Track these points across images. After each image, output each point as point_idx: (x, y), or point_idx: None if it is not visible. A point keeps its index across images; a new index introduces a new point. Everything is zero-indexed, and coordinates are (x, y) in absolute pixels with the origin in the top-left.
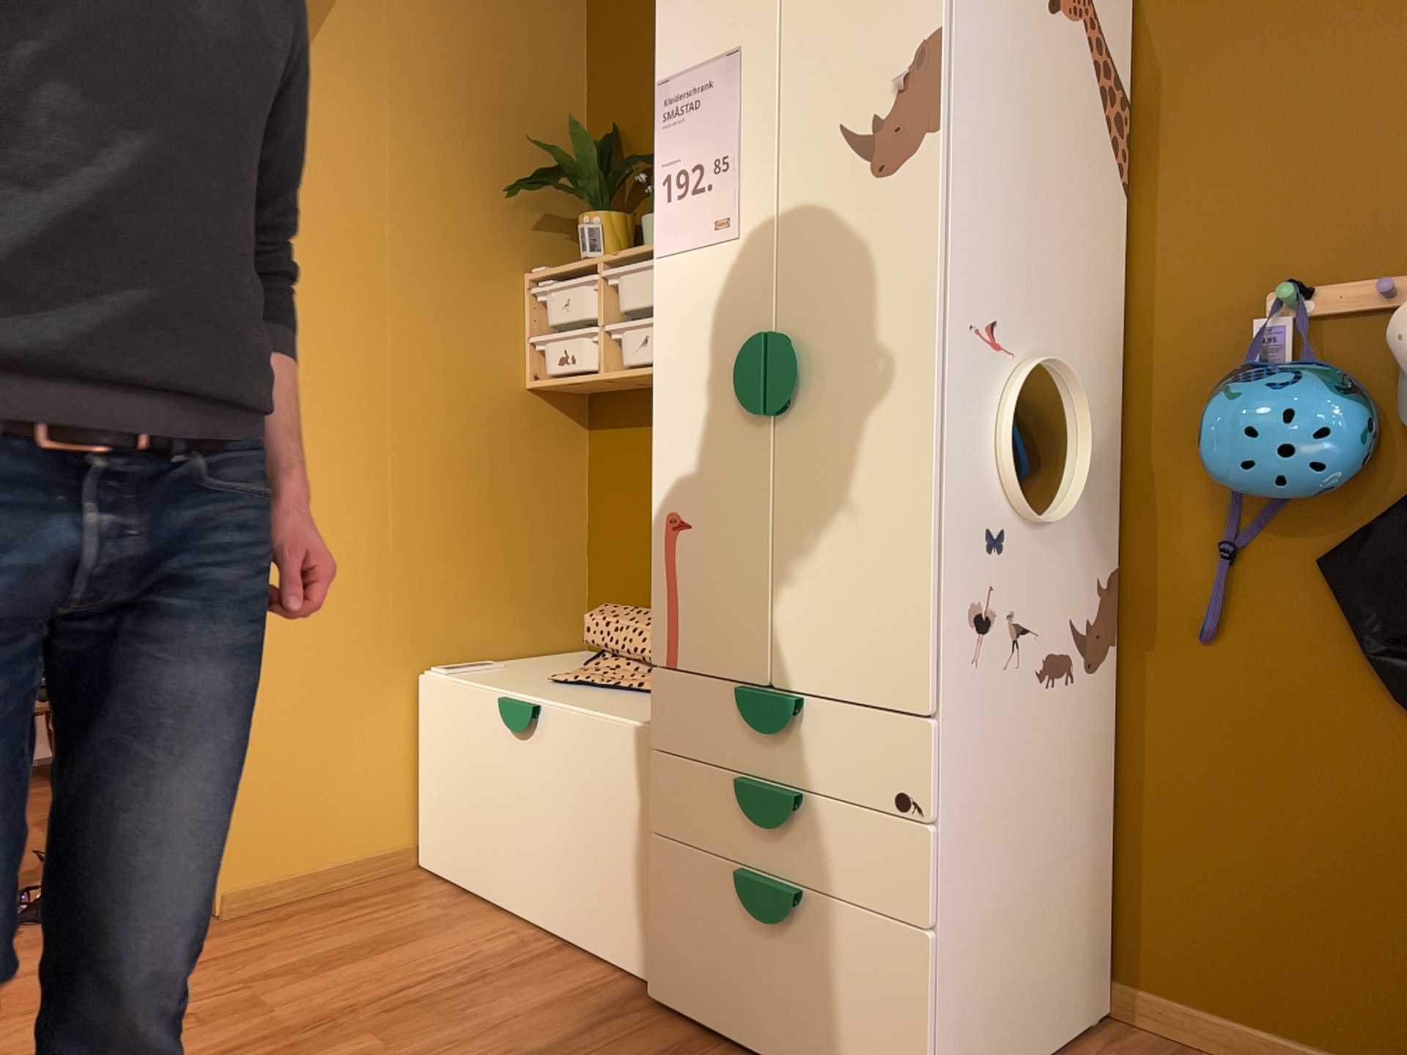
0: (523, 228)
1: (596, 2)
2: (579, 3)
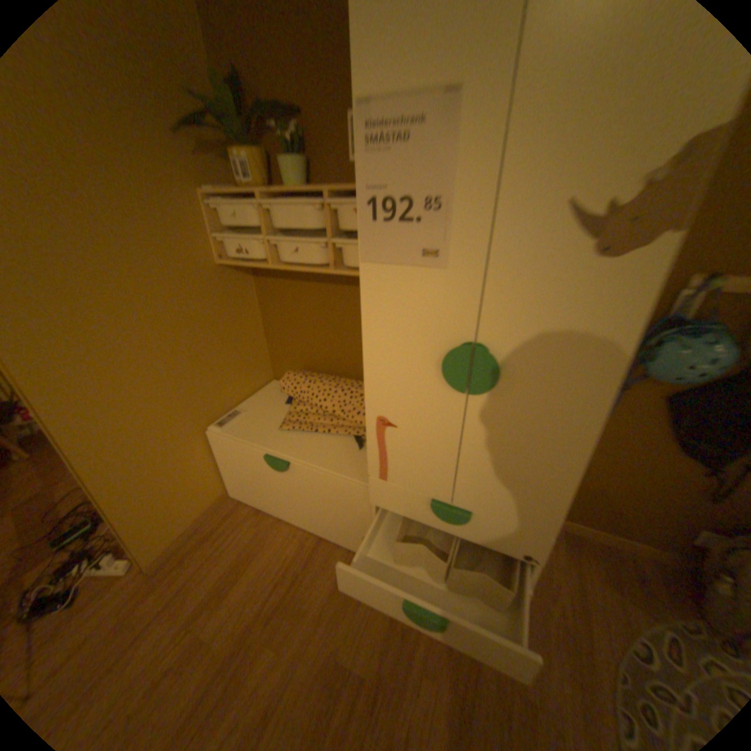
0: (185, 152)
1: None
2: None
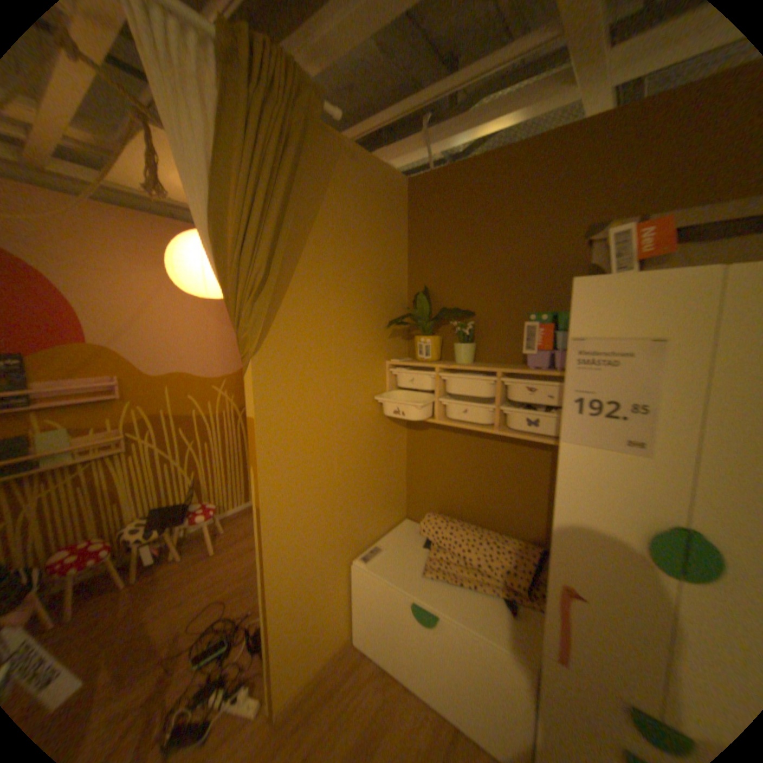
0: (384, 338)
1: (413, 220)
2: (404, 221)
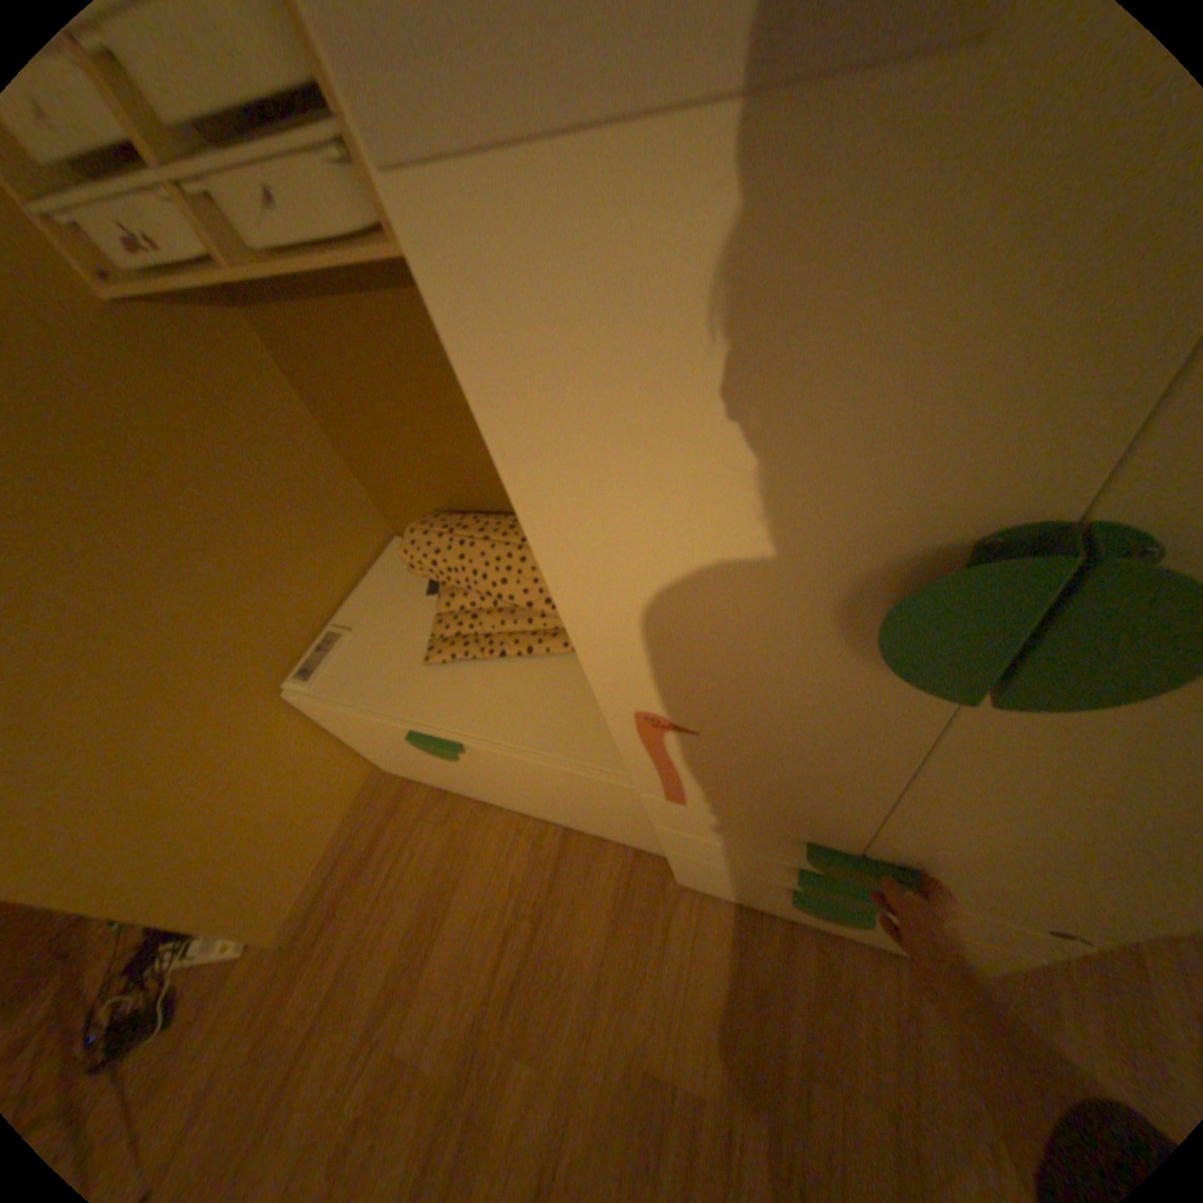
0: None
1: None
2: None
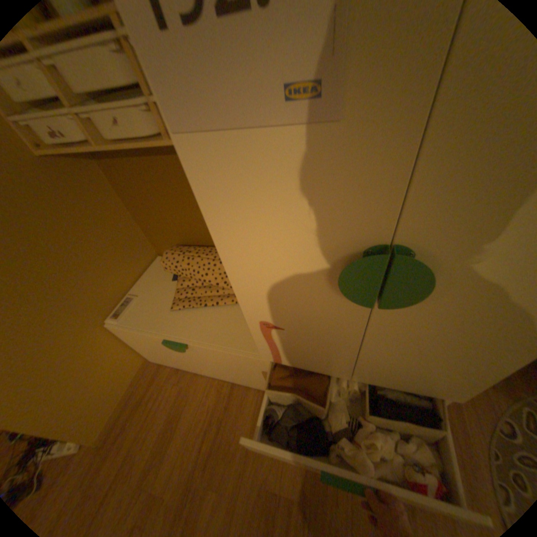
0: None
1: None
2: None
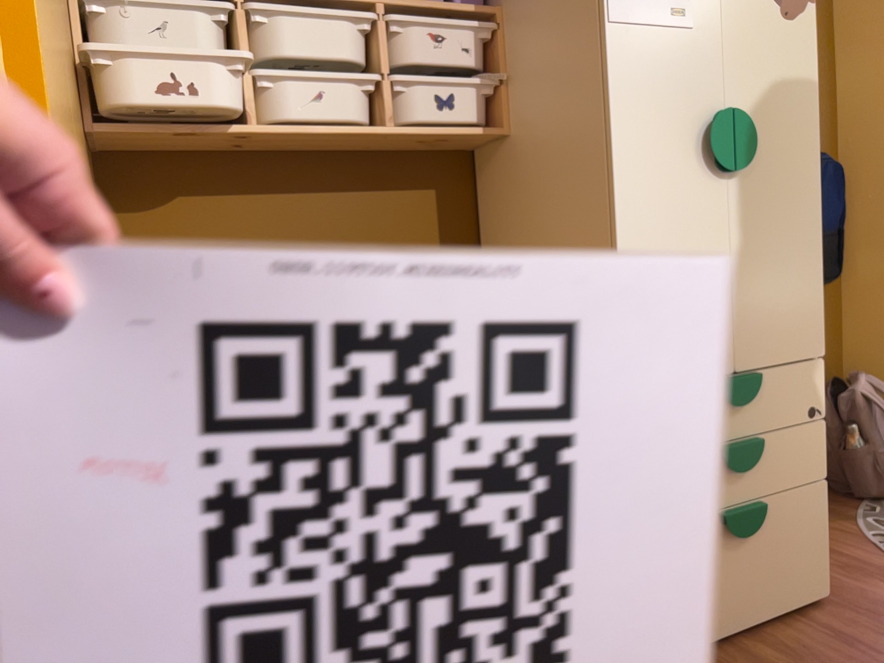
0: None
1: None
2: None
